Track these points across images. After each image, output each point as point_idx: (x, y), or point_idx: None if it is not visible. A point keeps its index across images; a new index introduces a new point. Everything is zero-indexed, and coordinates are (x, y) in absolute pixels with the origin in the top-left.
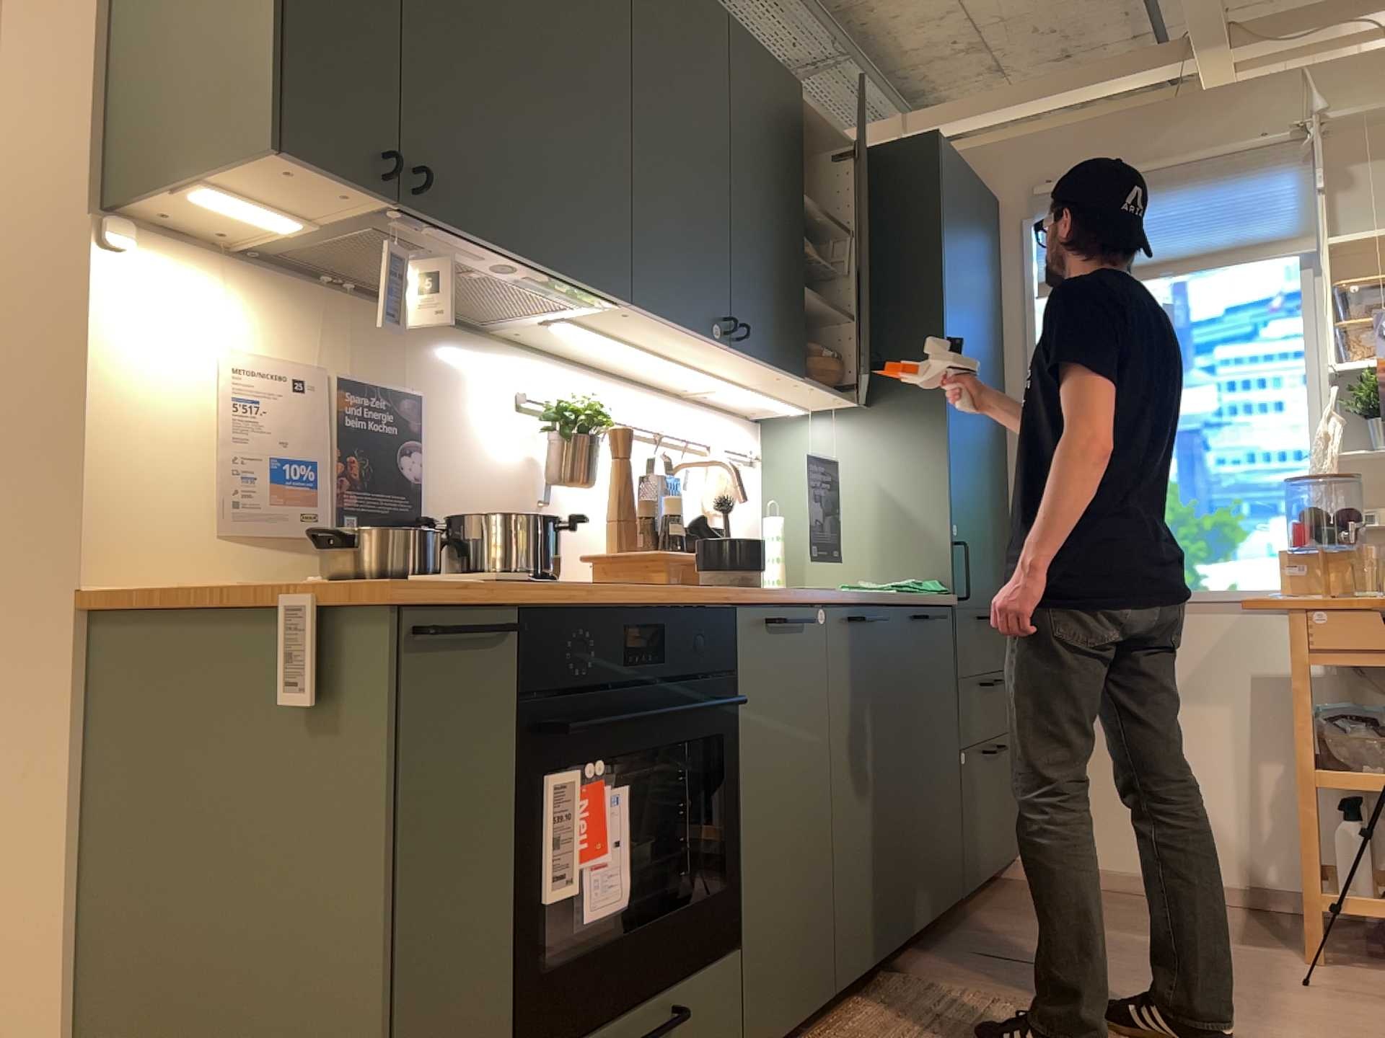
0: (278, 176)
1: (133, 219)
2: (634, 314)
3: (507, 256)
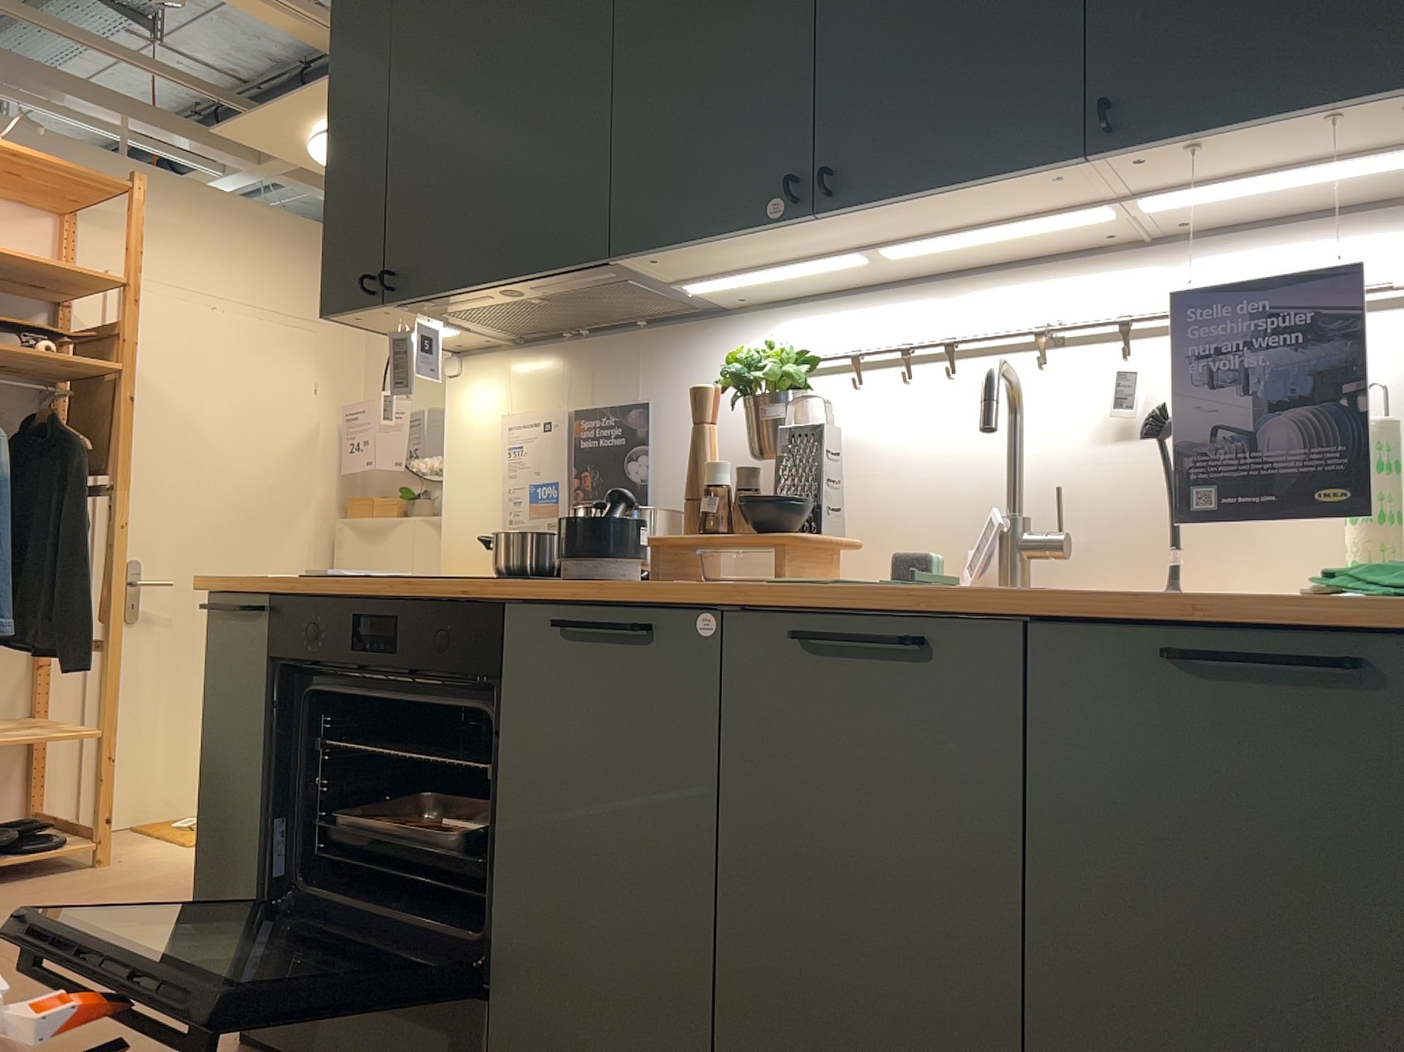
0: (363, 321)
1: (465, 352)
2: (658, 257)
3: (482, 289)
